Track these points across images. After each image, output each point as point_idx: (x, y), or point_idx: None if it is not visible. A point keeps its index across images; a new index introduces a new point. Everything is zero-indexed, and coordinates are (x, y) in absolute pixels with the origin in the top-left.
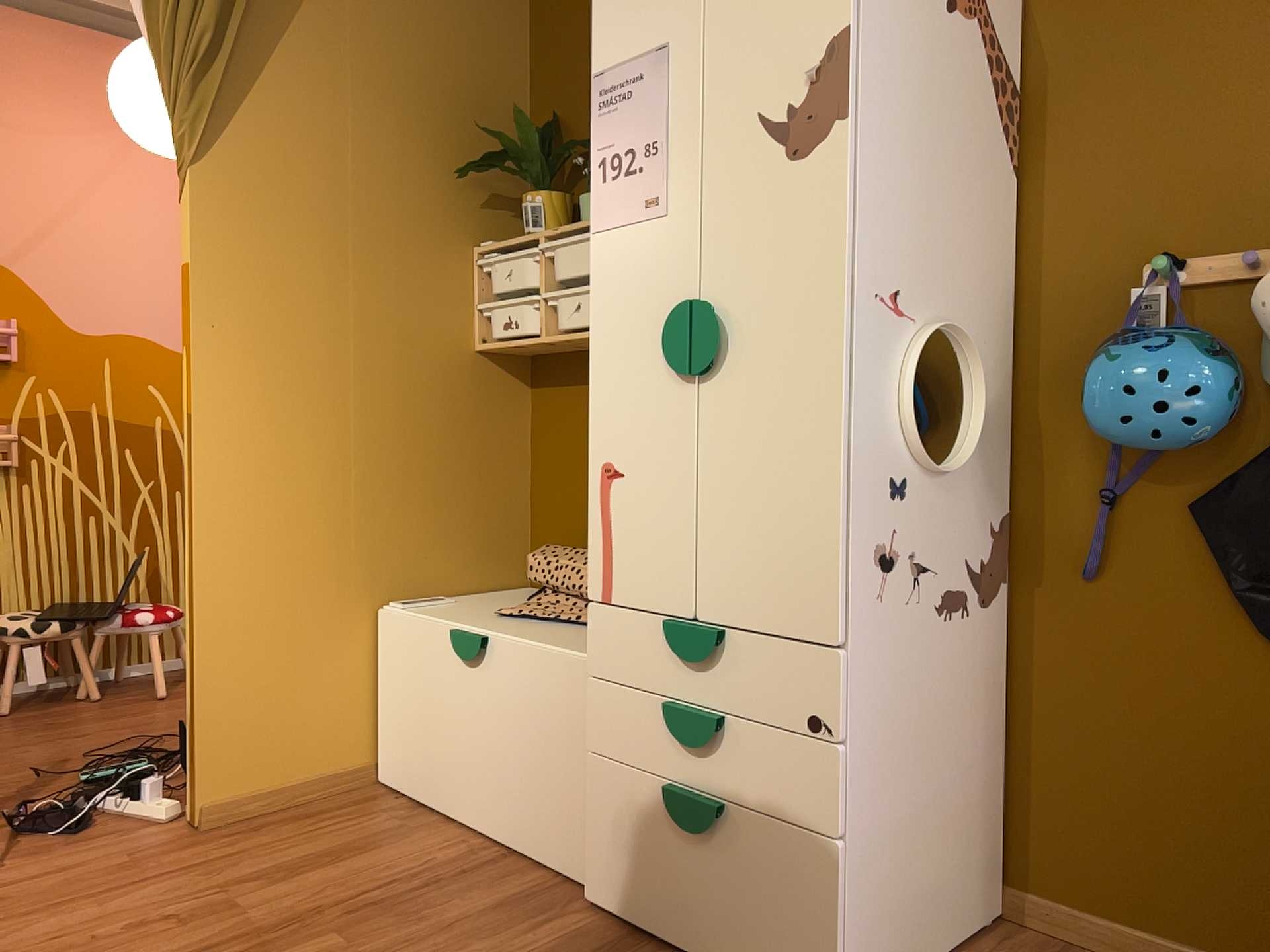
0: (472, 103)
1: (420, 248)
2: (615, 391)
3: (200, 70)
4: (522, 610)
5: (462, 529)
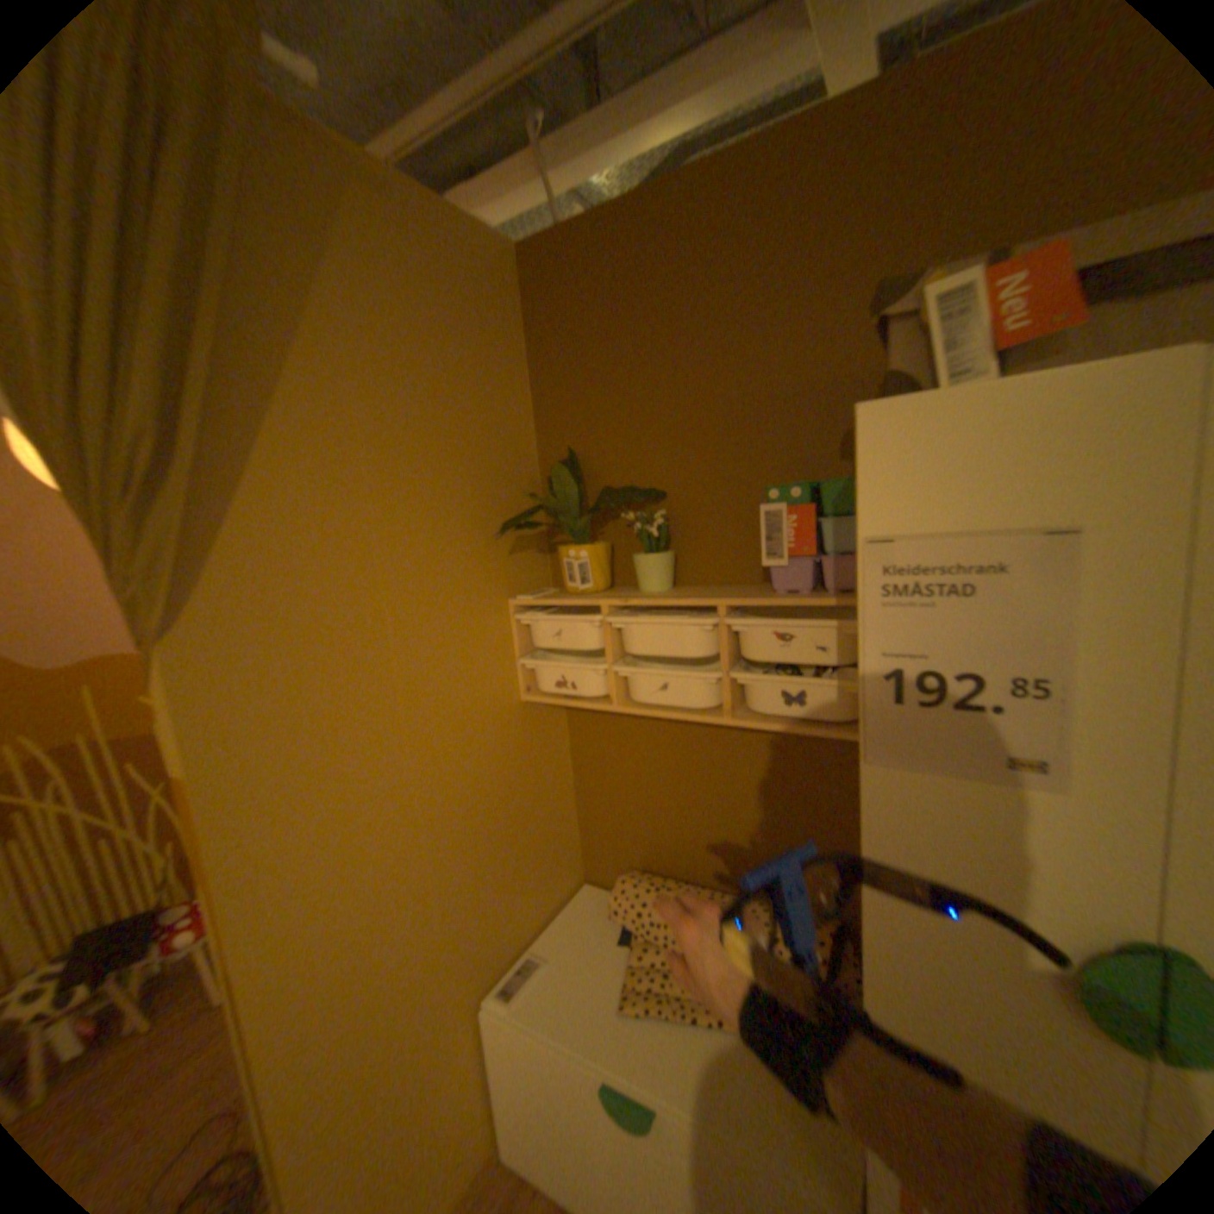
0: (488, 446)
1: (463, 622)
2: (928, 986)
3: (140, 497)
4: (649, 1006)
5: (534, 871)
